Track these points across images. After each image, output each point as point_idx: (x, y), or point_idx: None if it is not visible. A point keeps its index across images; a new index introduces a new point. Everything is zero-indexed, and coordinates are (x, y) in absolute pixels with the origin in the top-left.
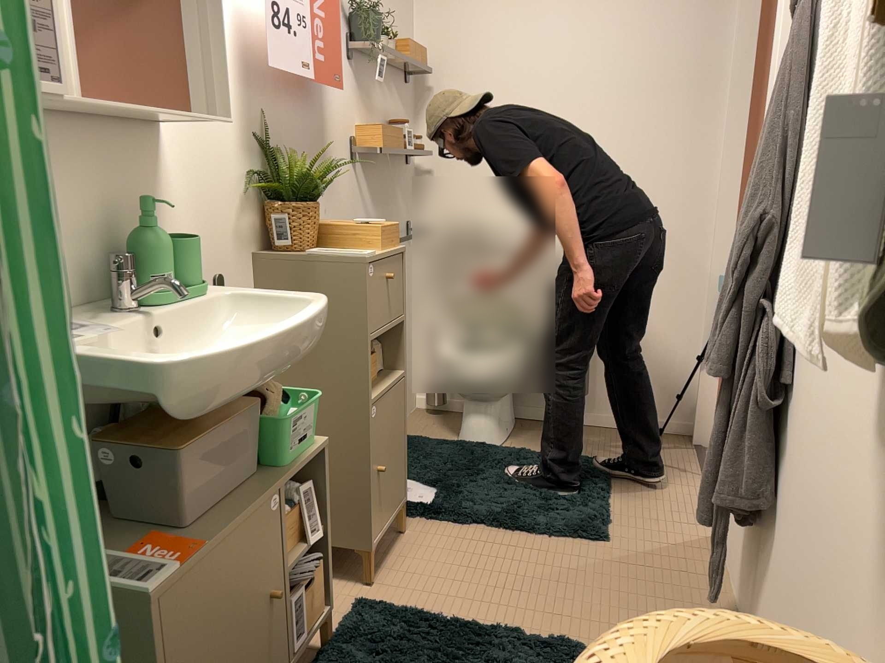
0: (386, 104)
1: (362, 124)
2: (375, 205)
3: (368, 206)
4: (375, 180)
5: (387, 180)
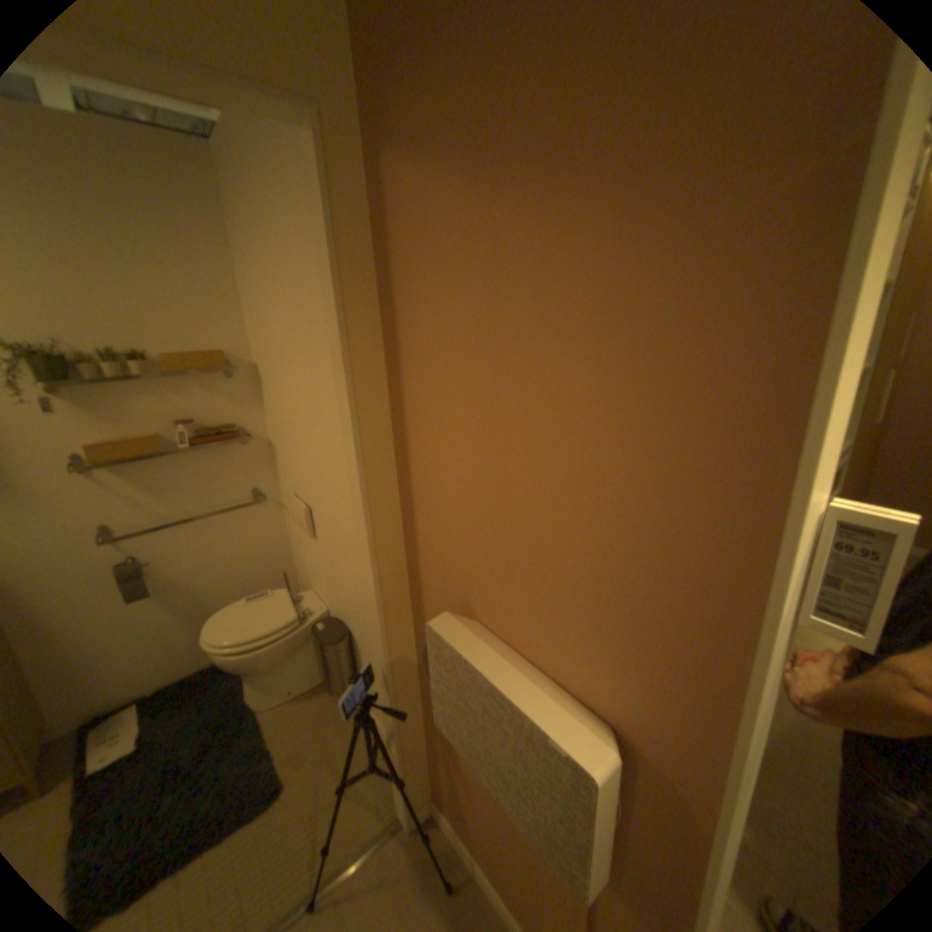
0: (164, 401)
1: (94, 433)
2: (149, 492)
3: (129, 496)
4: (143, 471)
5: (181, 464)
